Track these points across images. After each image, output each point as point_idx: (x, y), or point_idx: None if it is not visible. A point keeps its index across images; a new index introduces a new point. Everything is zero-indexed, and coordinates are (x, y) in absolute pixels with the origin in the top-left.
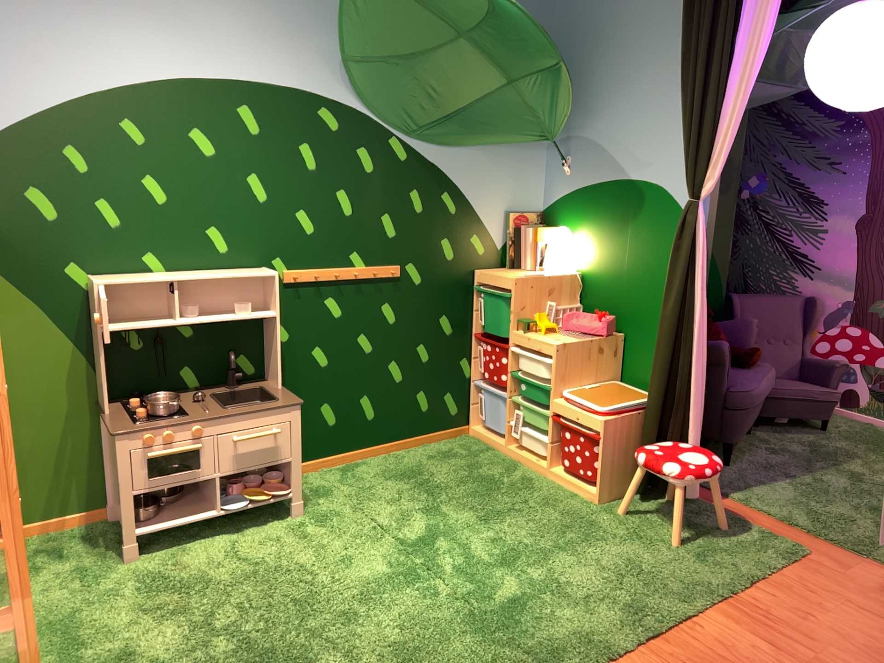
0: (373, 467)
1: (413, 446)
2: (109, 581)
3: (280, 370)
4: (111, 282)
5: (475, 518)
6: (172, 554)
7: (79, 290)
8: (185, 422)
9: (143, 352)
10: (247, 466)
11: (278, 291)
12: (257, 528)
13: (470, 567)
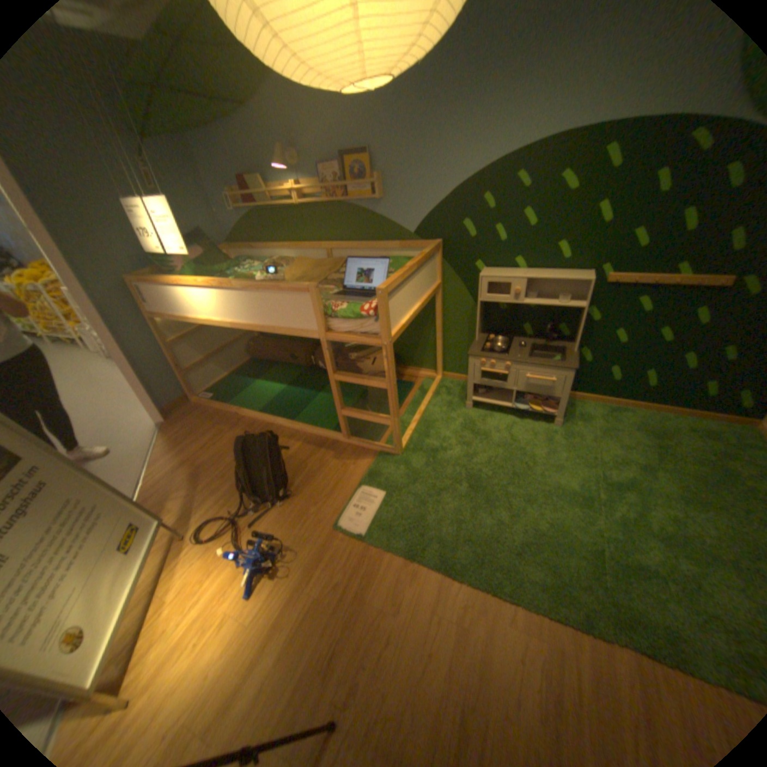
0: (637, 418)
1: (687, 415)
2: (455, 414)
3: (586, 339)
4: (488, 276)
5: (679, 496)
6: (485, 415)
7: (479, 275)
8: (502, 359)
9: (505, 311)
10: (532, 391)
11: (600, 288)
12: (532, 422)
13: (635, 526)
